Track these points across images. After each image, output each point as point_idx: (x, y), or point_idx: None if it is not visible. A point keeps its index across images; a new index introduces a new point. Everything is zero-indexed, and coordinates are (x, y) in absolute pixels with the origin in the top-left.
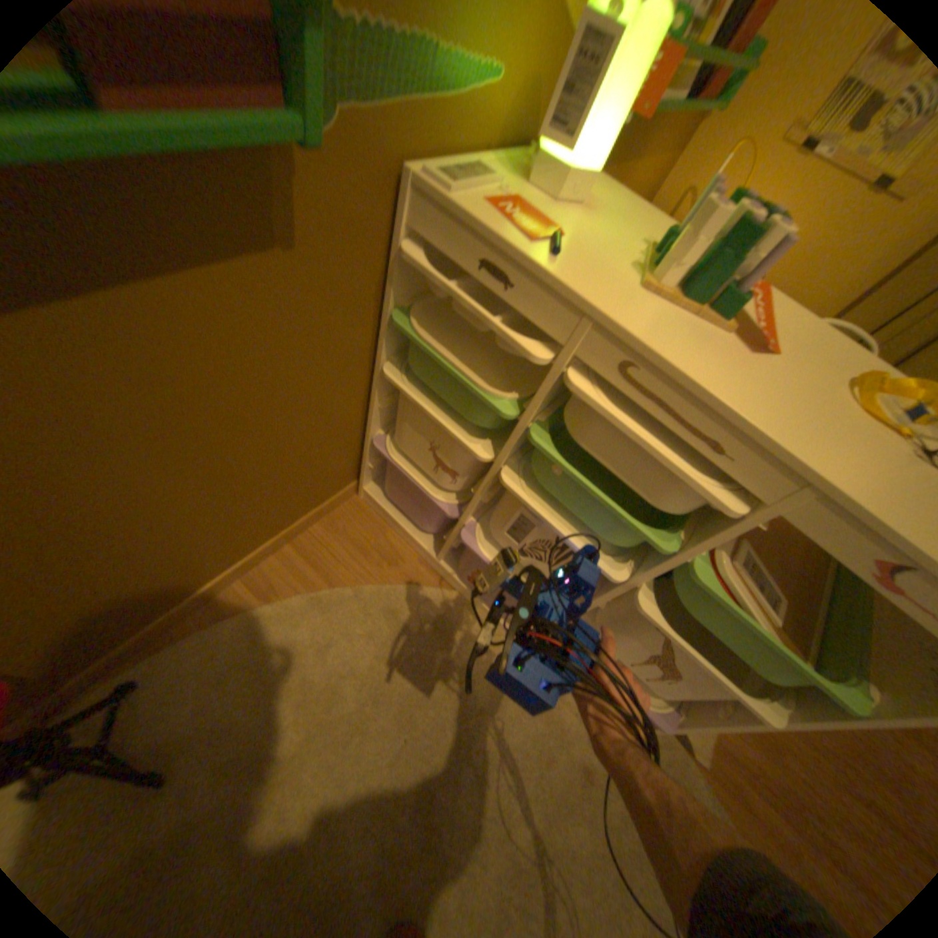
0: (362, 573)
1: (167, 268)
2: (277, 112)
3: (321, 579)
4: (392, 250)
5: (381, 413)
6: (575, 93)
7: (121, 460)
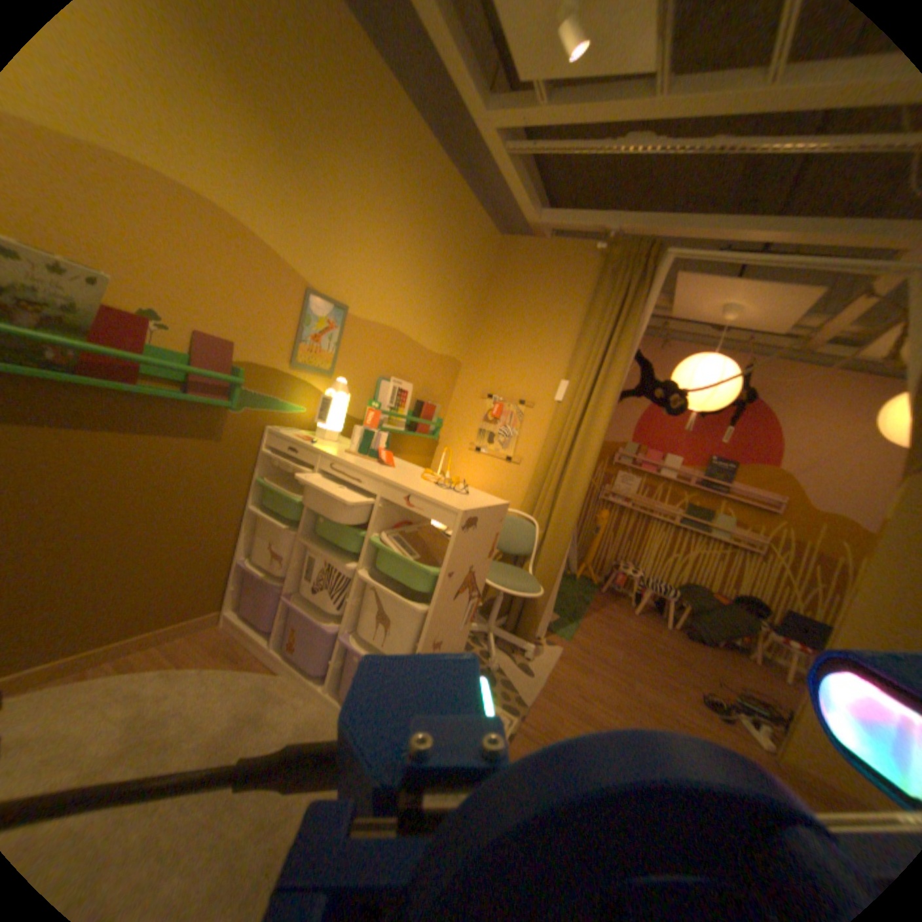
0: (207, 667)
1: (177, 439)
2: (225, 404)
3: (173, 668)
4: (259, 457)
5: (244, 545)
6: (322, 414)
7: (120, 507)
